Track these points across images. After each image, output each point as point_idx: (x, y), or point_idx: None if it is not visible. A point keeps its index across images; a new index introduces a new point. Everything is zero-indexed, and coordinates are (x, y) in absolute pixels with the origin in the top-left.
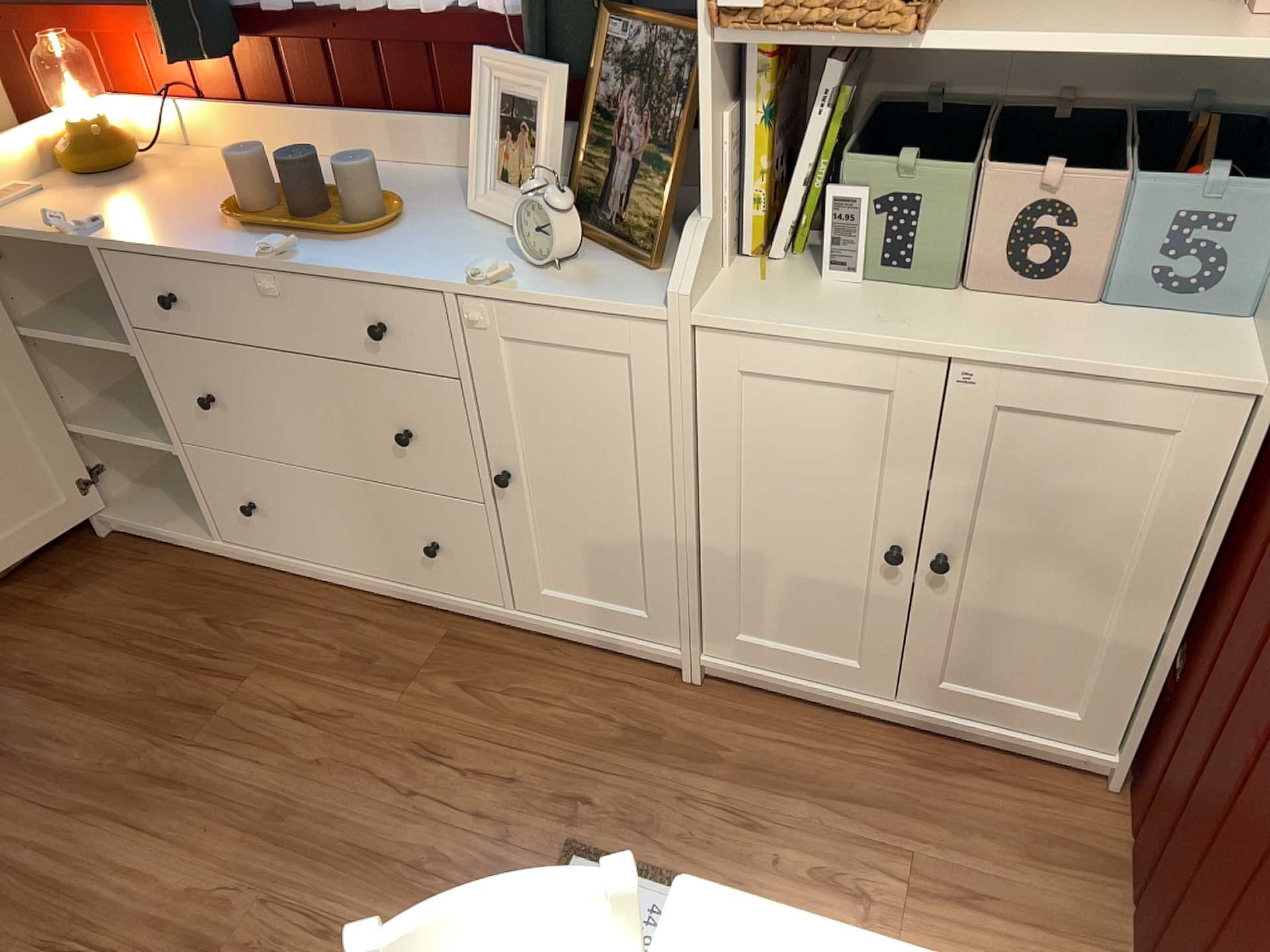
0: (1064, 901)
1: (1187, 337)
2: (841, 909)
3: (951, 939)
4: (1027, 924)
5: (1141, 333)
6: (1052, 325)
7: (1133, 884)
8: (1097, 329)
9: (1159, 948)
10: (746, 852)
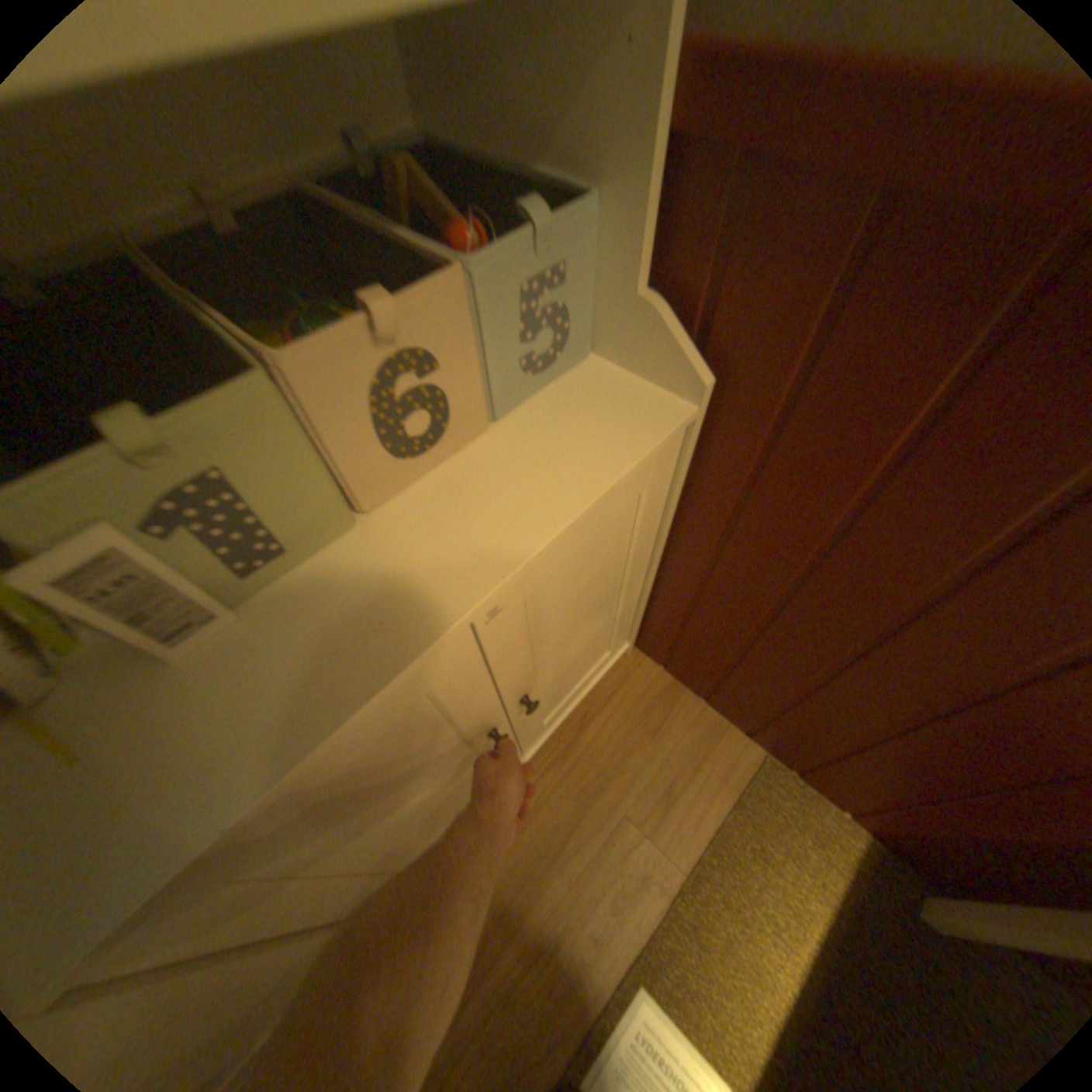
0: (687, 740)
1: (591, 410)
2: (648, 909)
3: (691, 836)
4: (695, 776)
5: (563, 434)
6: (499, 489)
7: (689, 692)
8: (533, 460)
9: (759, 724)
10: (576, 968)
